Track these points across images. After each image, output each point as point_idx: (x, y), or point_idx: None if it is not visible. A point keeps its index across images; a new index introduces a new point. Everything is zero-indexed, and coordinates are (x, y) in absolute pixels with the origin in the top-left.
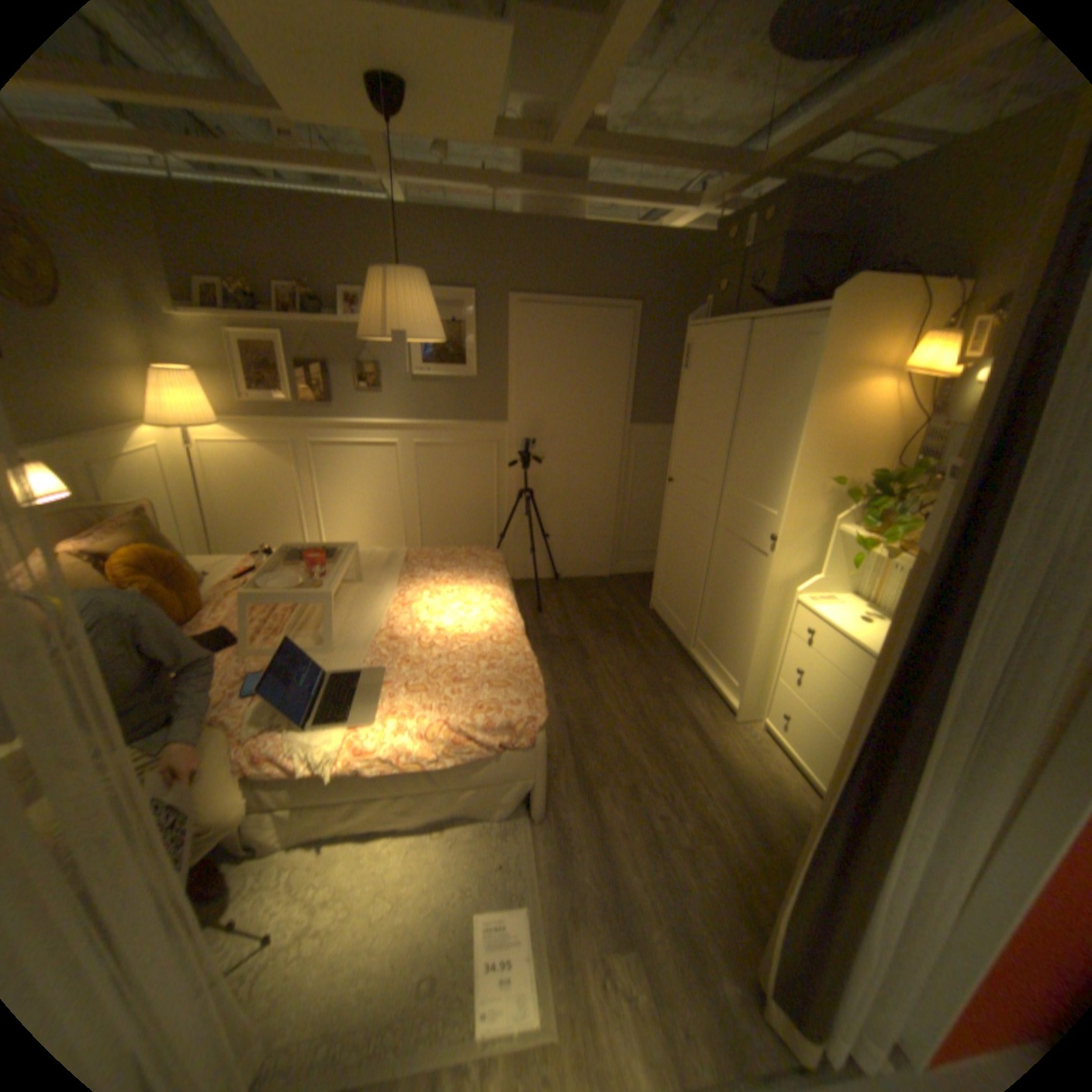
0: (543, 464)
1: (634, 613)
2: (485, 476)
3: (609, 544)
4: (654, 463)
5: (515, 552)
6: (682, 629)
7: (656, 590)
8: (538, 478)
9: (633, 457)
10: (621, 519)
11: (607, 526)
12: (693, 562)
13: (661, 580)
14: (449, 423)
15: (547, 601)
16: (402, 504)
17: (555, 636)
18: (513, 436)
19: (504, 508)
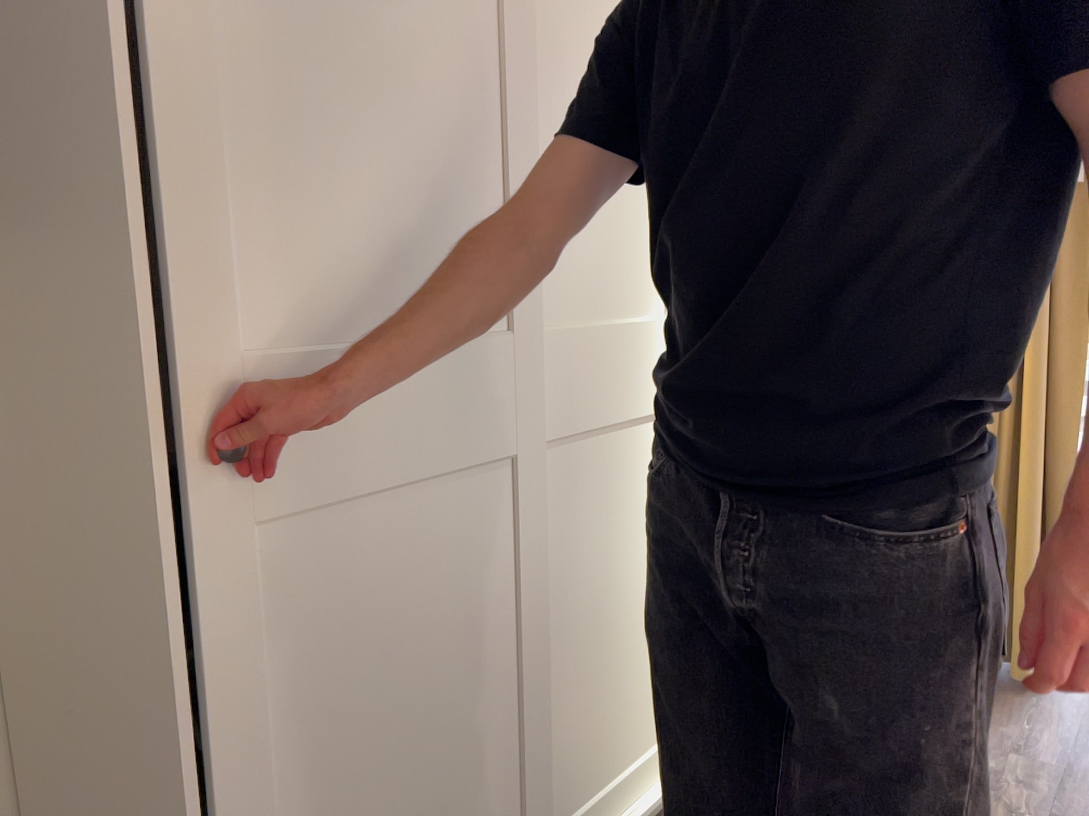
0: None
1: None
2: None
3: None
4: None
5: None
6: None
7: None
8: None
9: None
10: None
11: None
12: (487, 640)
13: None
14: None
15: None
16: None
17: None
18: None
19: None
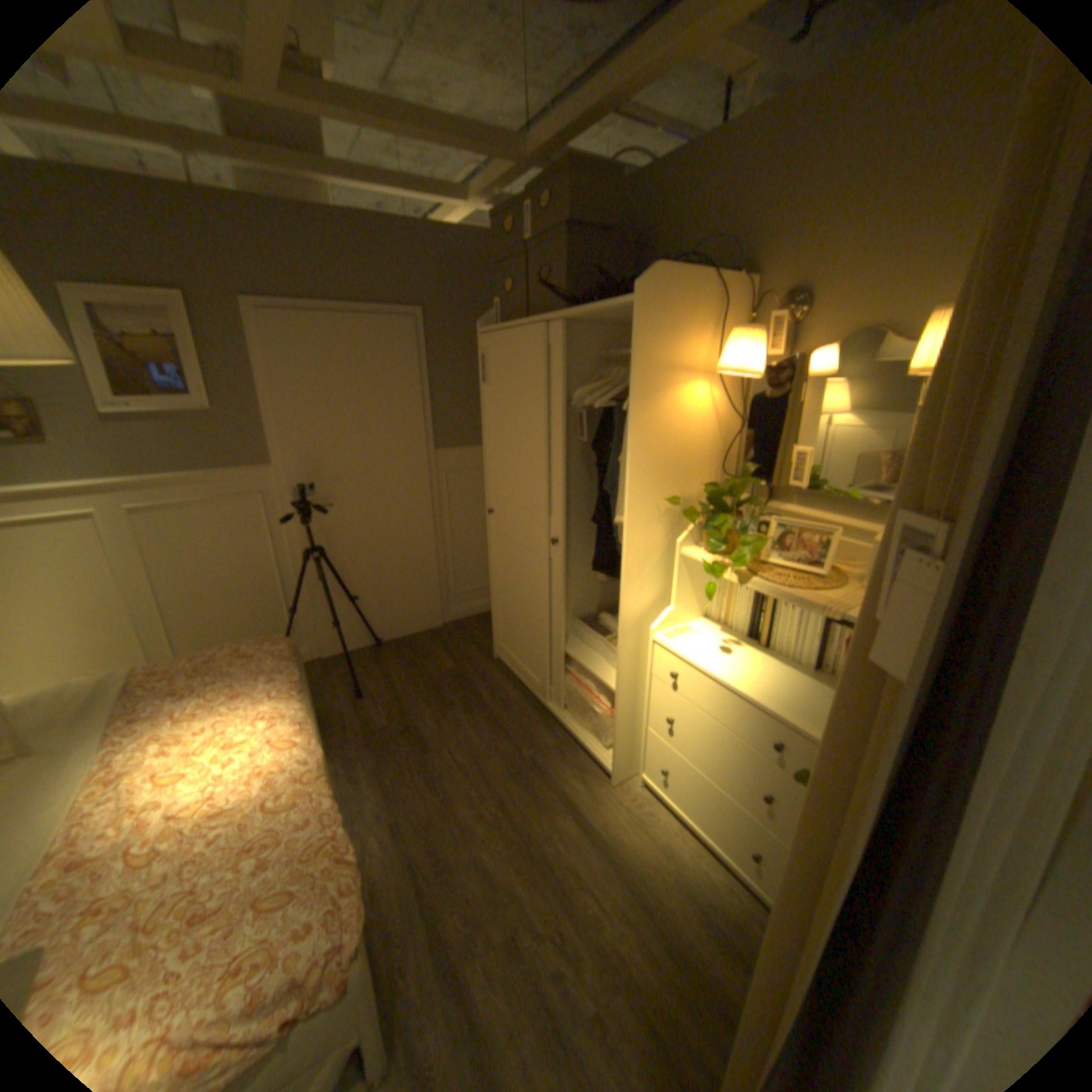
0: (333, 510)
1: (477, 669)
2: (252, 537)
3: (435, 589)
4: (470, 490)
5: (317, 624)
6: (533, 680)
7: (498, 637)
8: (329, 528)
9: (446, 486)
10: (444, 558)
11: (429, 570)
12: (532, 603)
13: (501, 624)
14: (178, 474)
15: (368, 678)
16: (123, 596)
17: (383, 728)
18: (283, 481)
19: (290, 573)
